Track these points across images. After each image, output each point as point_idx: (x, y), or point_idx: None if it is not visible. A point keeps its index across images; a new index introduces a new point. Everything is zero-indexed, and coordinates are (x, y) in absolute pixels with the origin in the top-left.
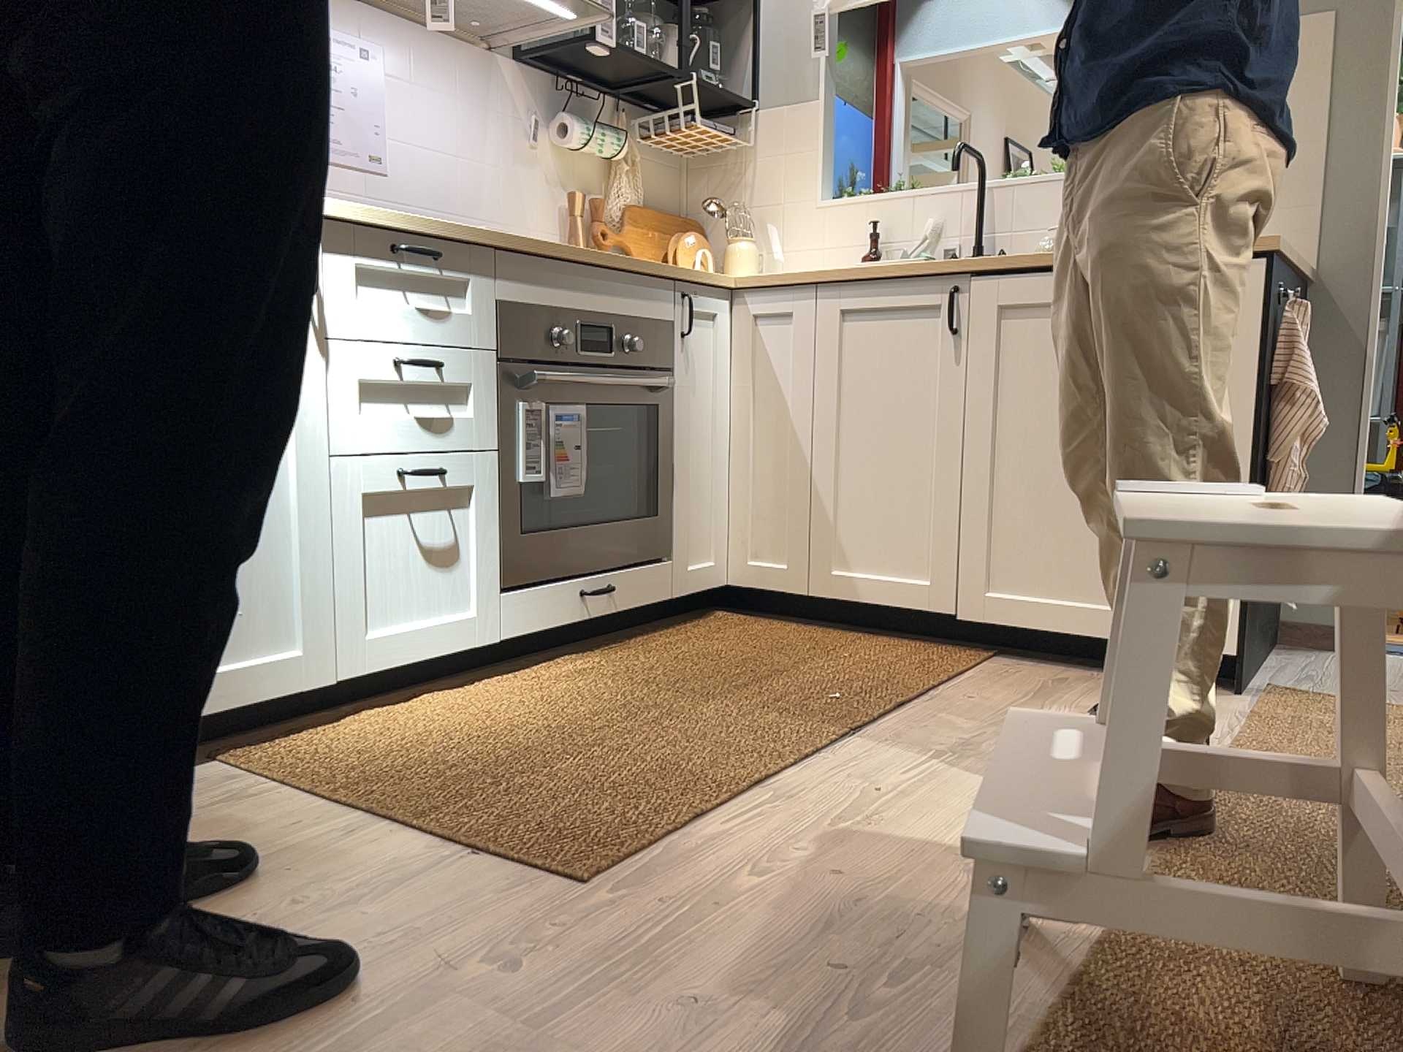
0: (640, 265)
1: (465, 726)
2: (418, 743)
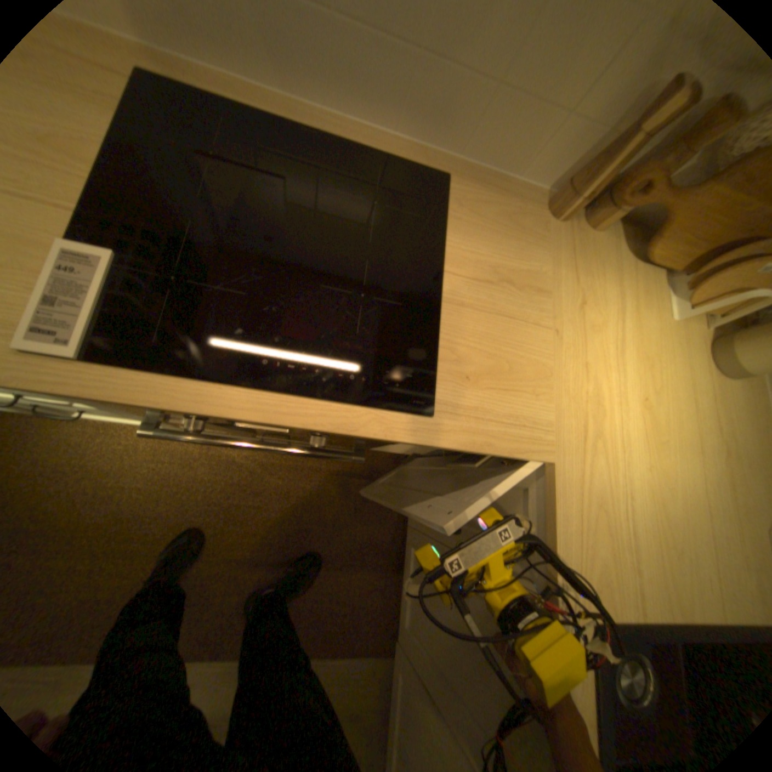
0: (340, 430)
1: (102, 475)
2: (64, 474)
